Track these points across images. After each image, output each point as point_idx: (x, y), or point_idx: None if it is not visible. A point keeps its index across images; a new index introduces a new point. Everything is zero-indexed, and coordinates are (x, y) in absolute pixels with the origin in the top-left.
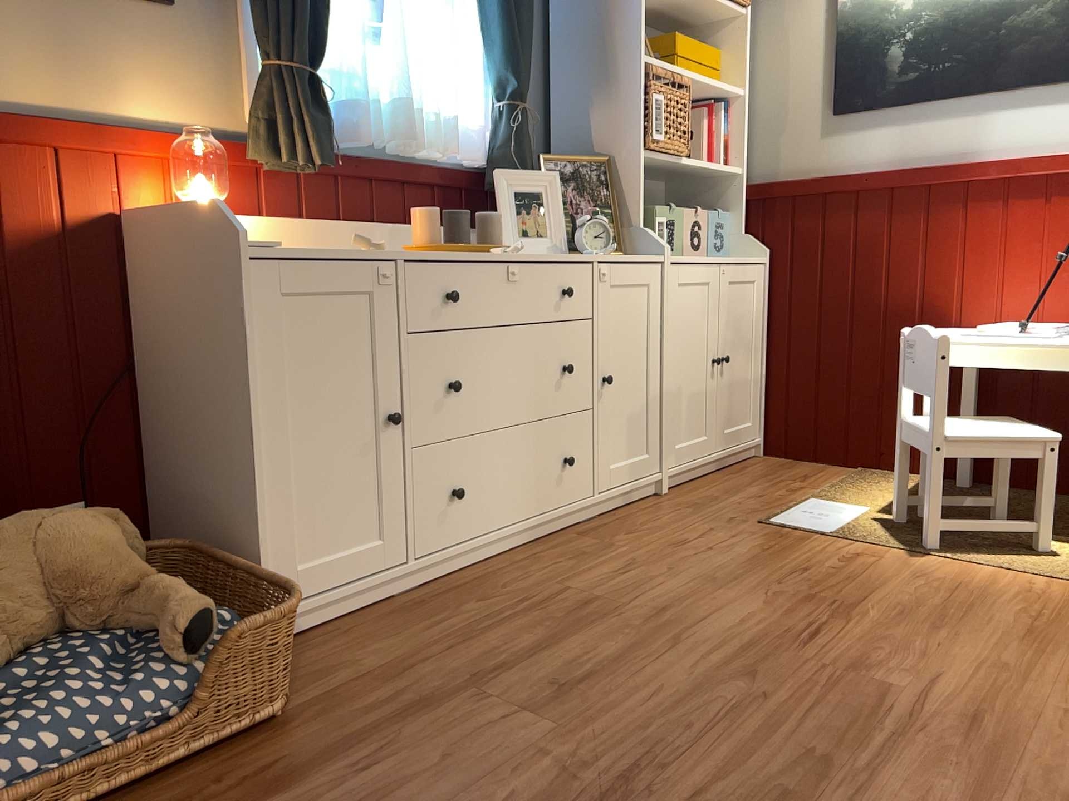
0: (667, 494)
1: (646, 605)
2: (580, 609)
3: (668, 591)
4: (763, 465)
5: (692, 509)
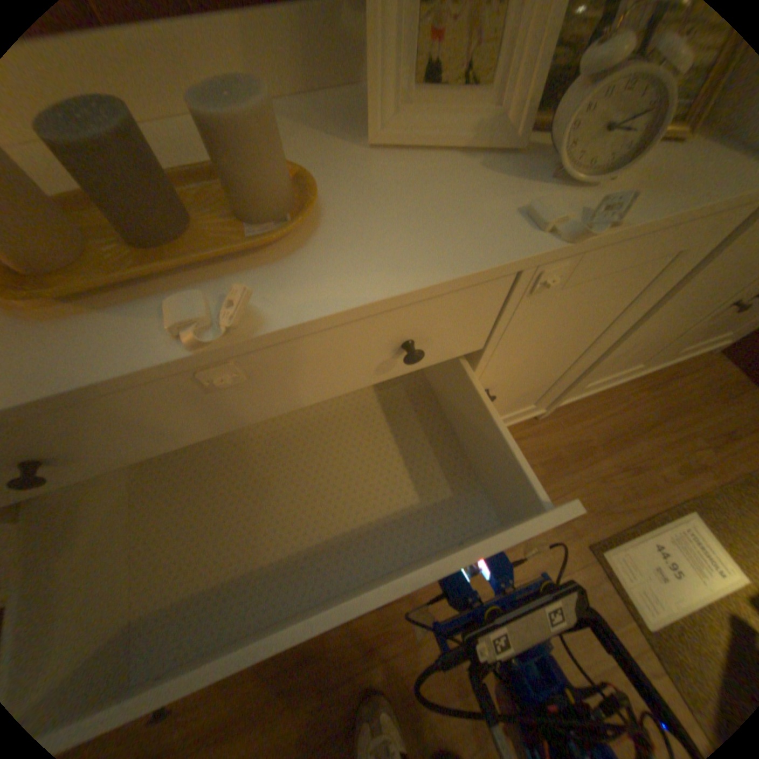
0: (544, 417)
1: (351, 699)
2: (295, 667)
3: (392, 676)
4: (699, 380)
5: (545, 470)
